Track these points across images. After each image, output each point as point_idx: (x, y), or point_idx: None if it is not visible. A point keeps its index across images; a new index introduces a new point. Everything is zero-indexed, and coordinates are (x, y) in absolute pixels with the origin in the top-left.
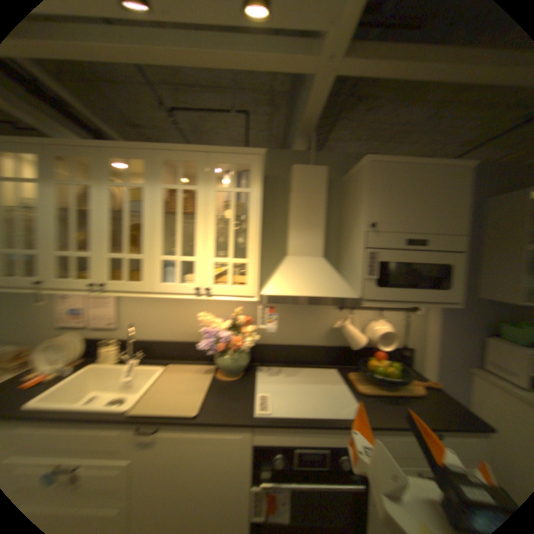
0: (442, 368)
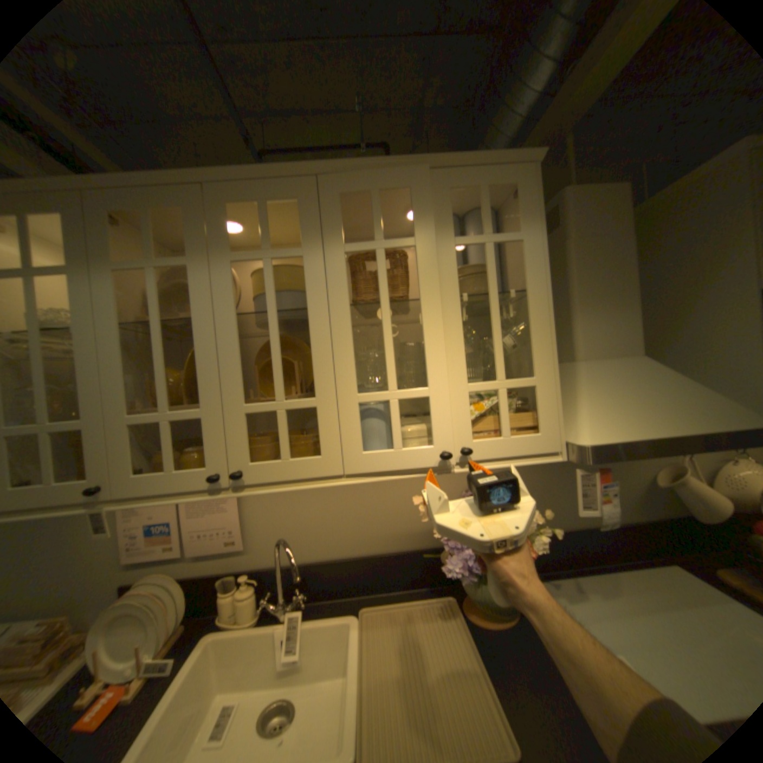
0: None
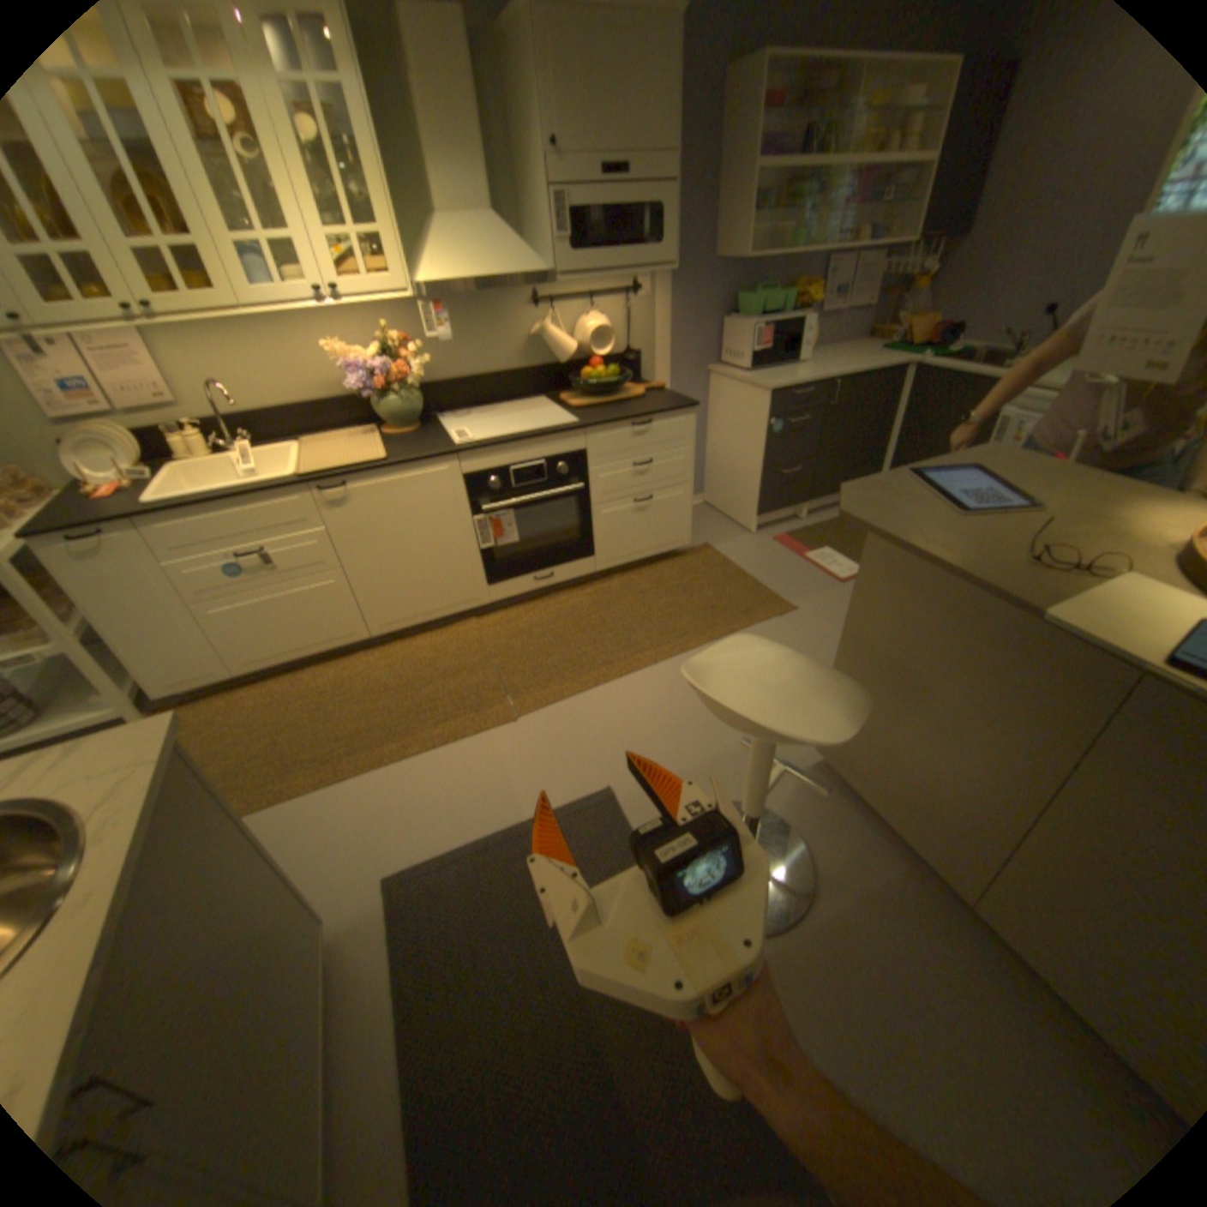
0: (675, 372)
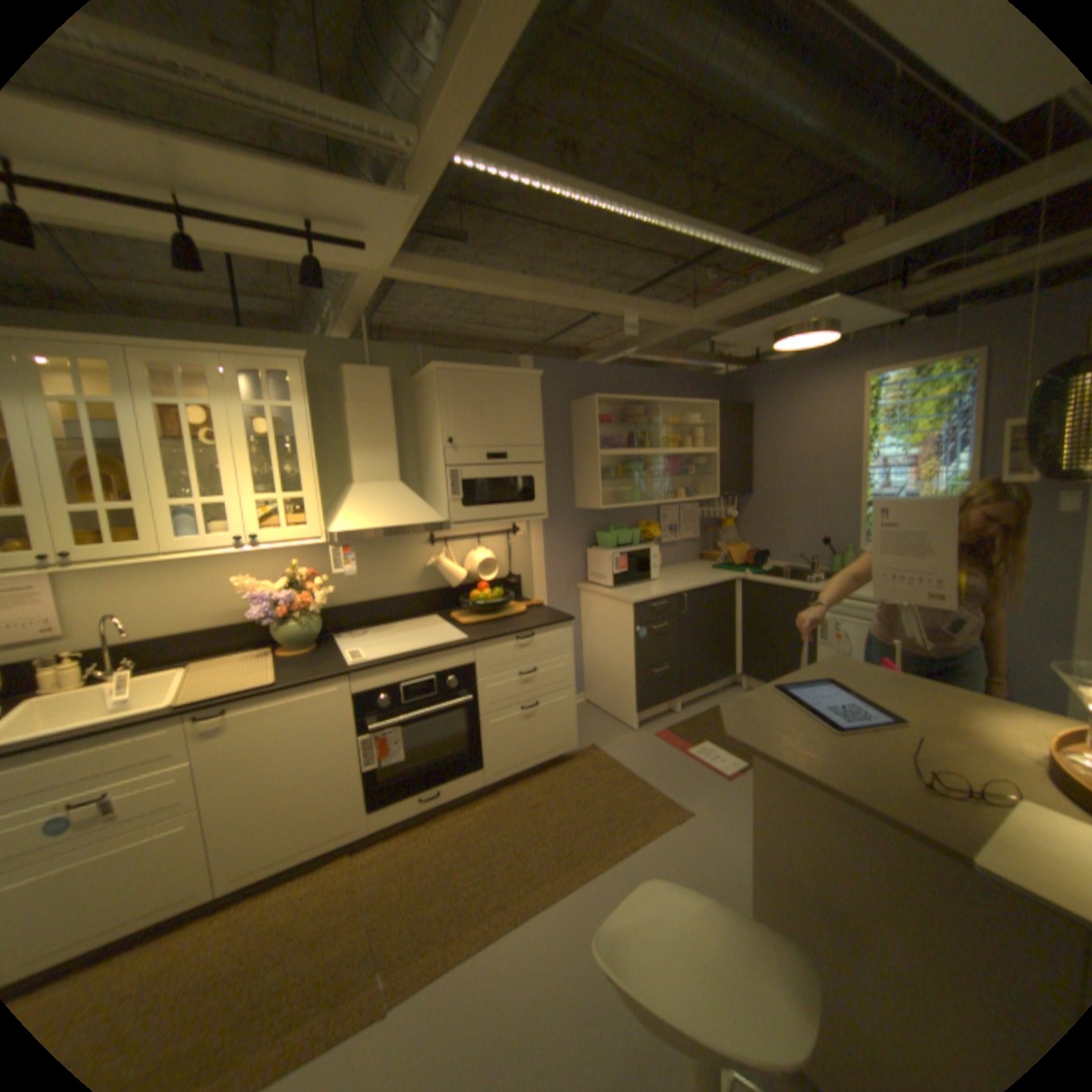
0: (550, 590)
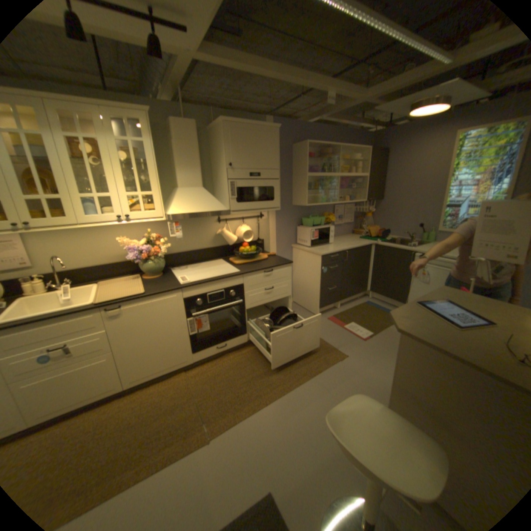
0: (278, 247)
